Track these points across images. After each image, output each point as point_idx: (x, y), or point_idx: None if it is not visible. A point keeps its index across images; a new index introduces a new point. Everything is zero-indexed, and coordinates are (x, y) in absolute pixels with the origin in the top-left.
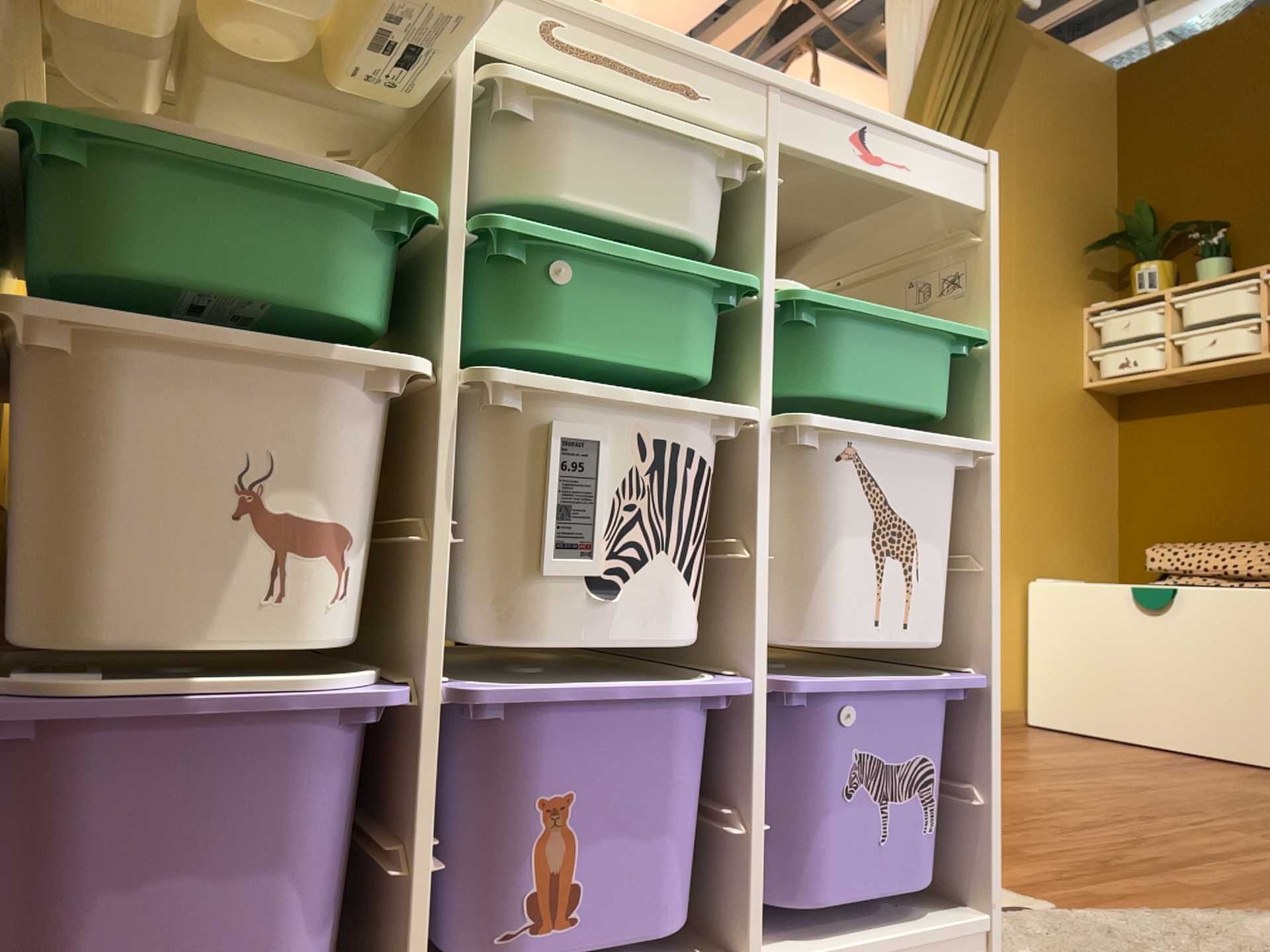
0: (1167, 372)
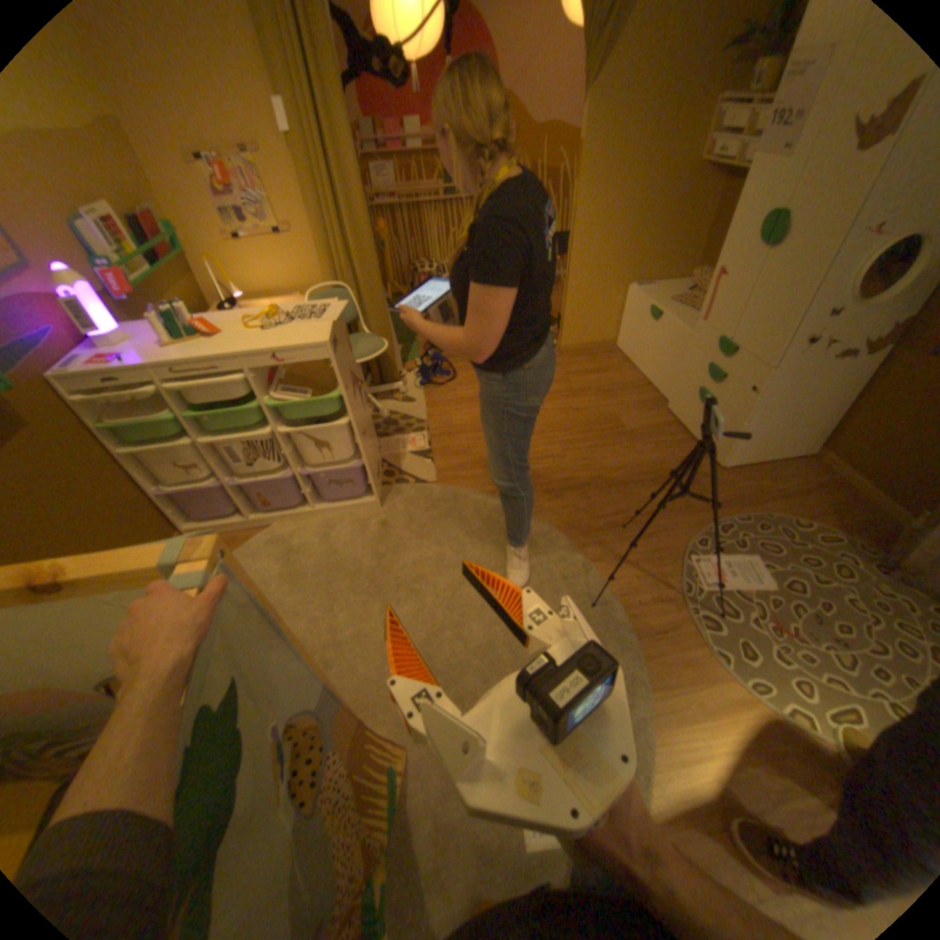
0: (737, 166)
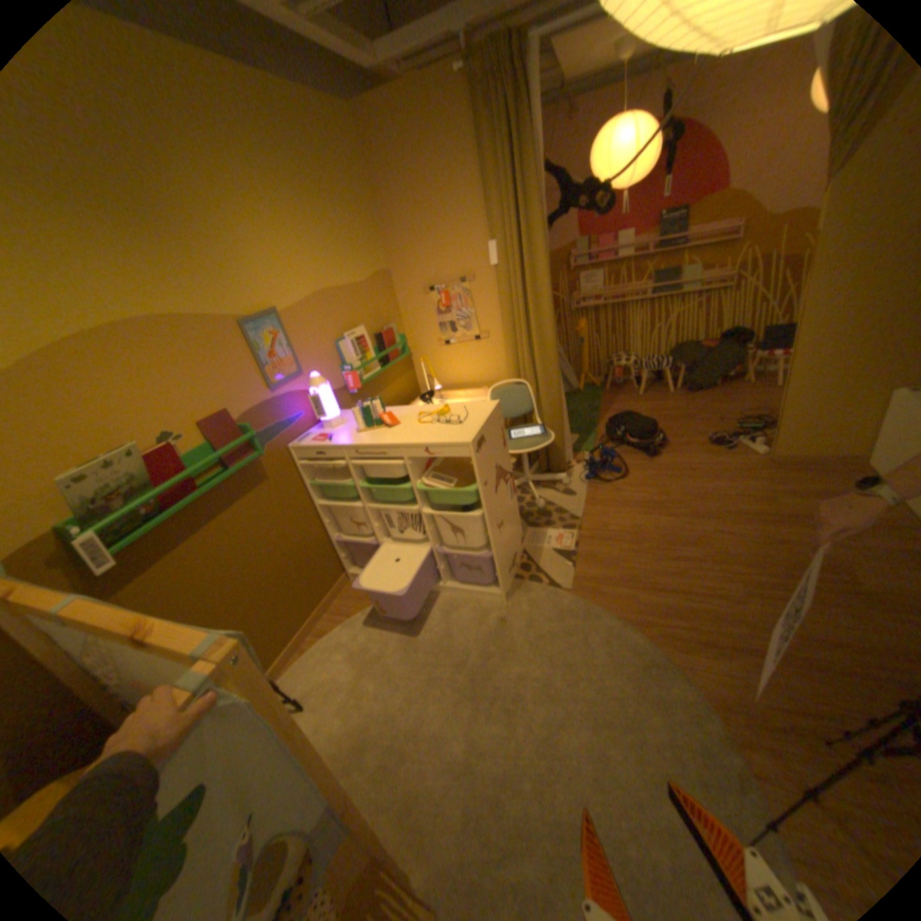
0: None
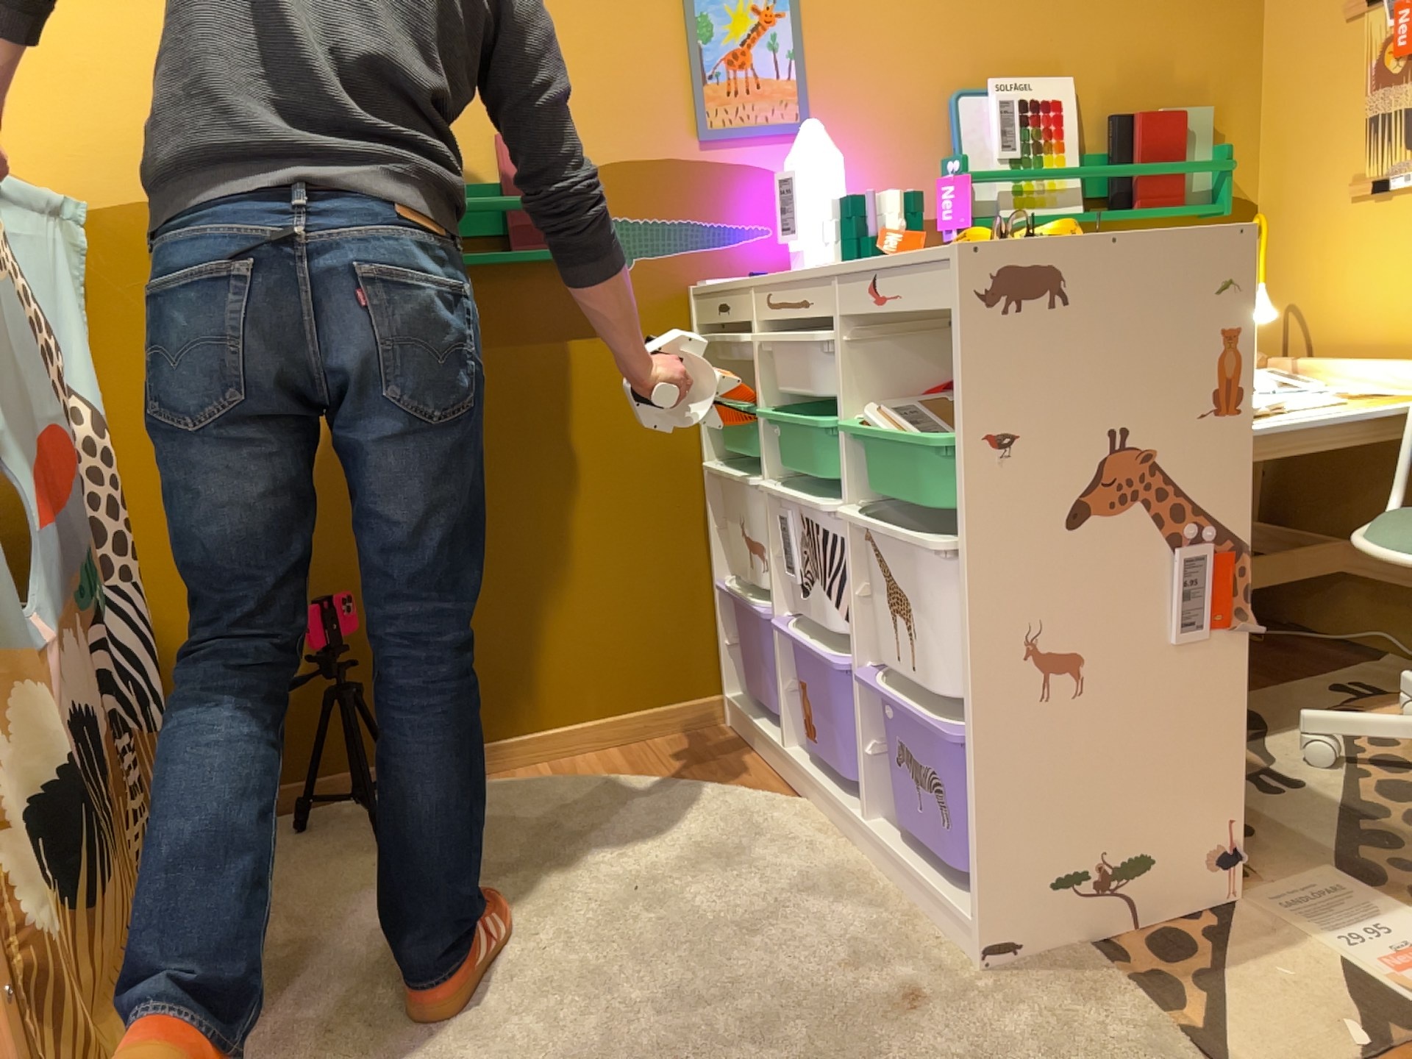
0: None
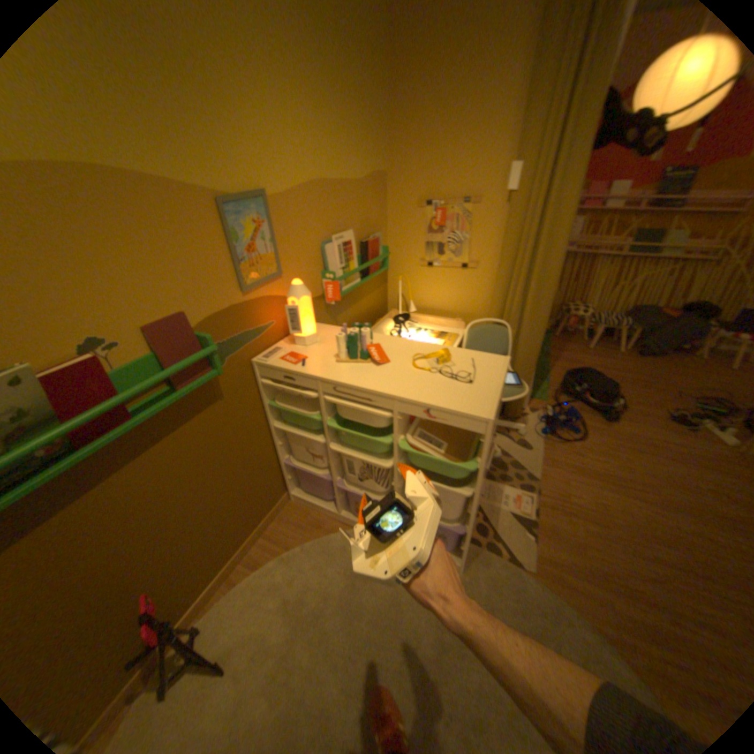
0: None
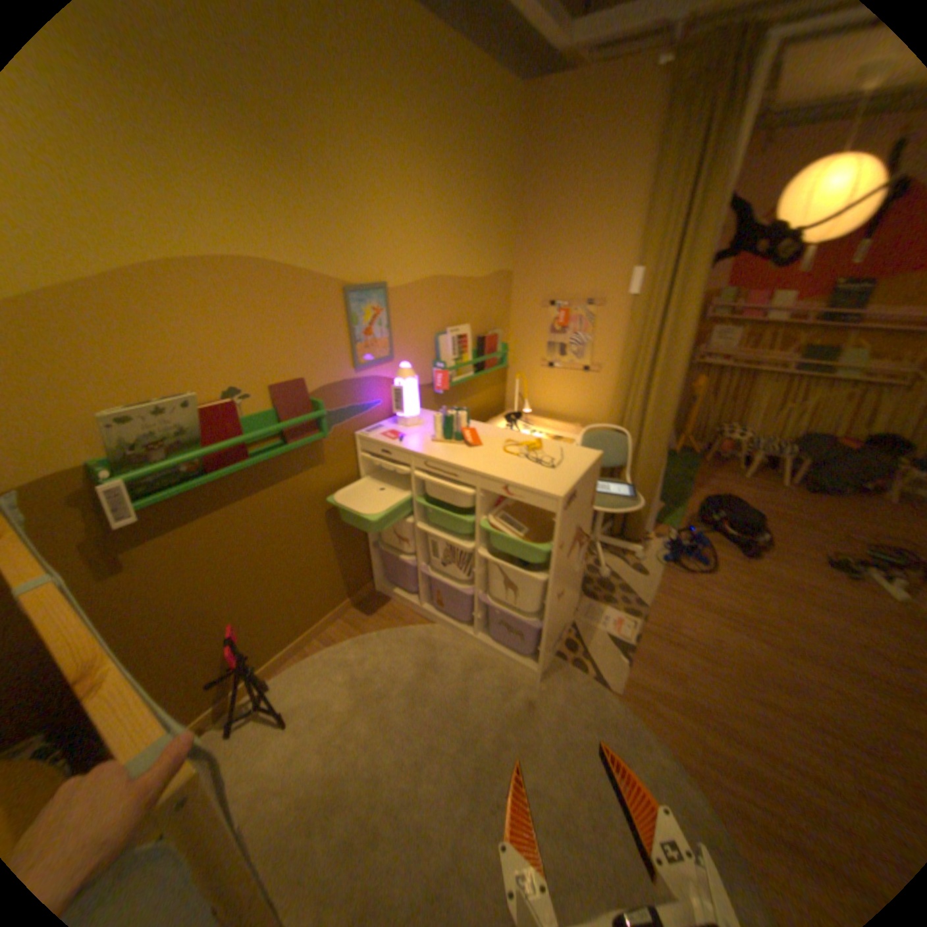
0: None
